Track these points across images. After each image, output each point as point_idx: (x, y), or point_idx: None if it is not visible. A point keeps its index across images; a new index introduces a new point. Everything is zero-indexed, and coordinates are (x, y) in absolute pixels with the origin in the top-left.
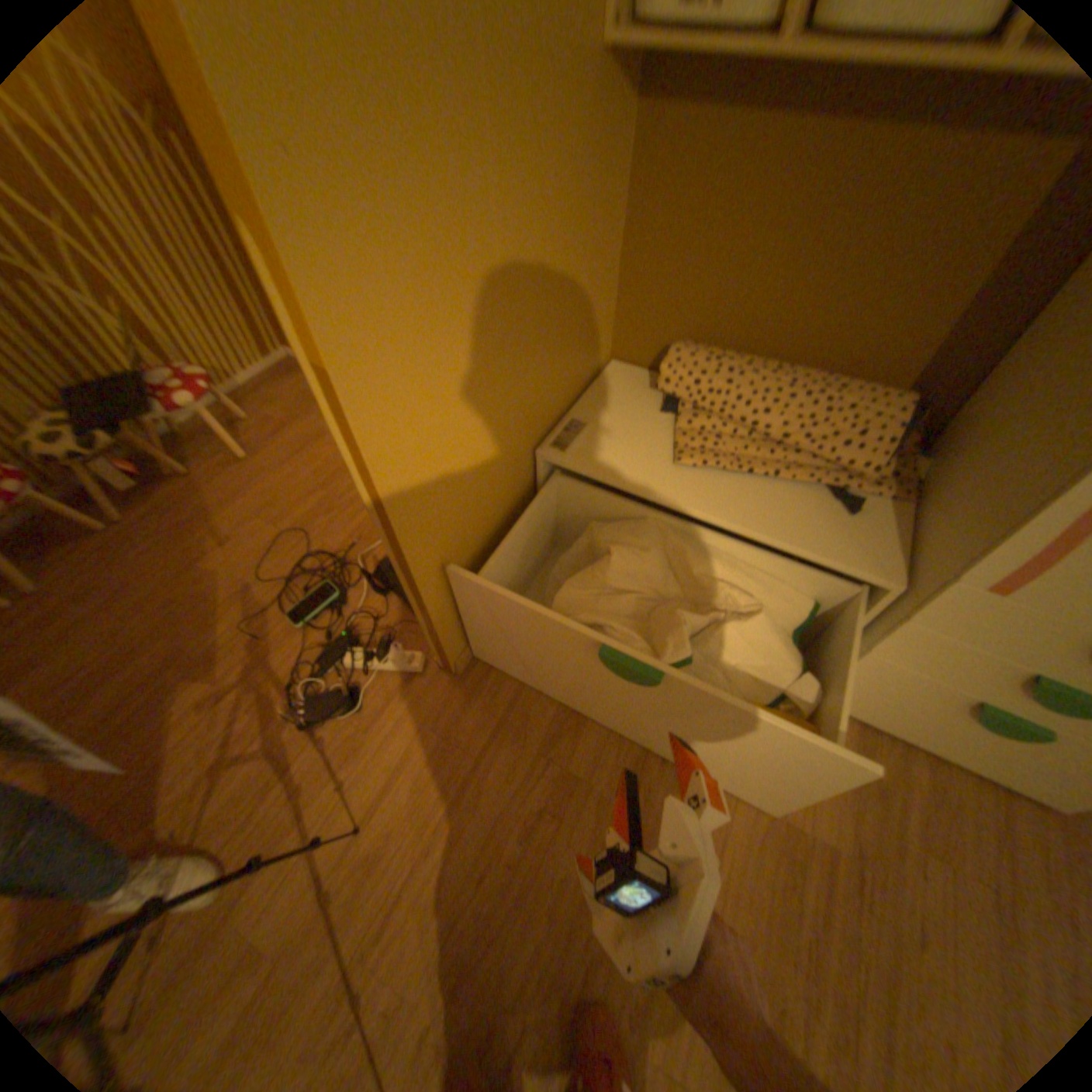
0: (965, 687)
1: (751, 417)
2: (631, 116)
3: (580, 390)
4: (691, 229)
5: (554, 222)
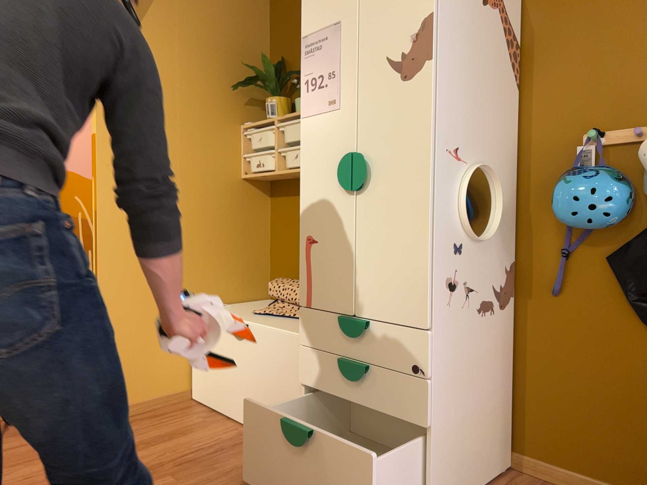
0: (332, 391)
1: (294, 297)
2: (266, 201)
3: (240, 302)
4: (288, 235)
5: (213, 217)
